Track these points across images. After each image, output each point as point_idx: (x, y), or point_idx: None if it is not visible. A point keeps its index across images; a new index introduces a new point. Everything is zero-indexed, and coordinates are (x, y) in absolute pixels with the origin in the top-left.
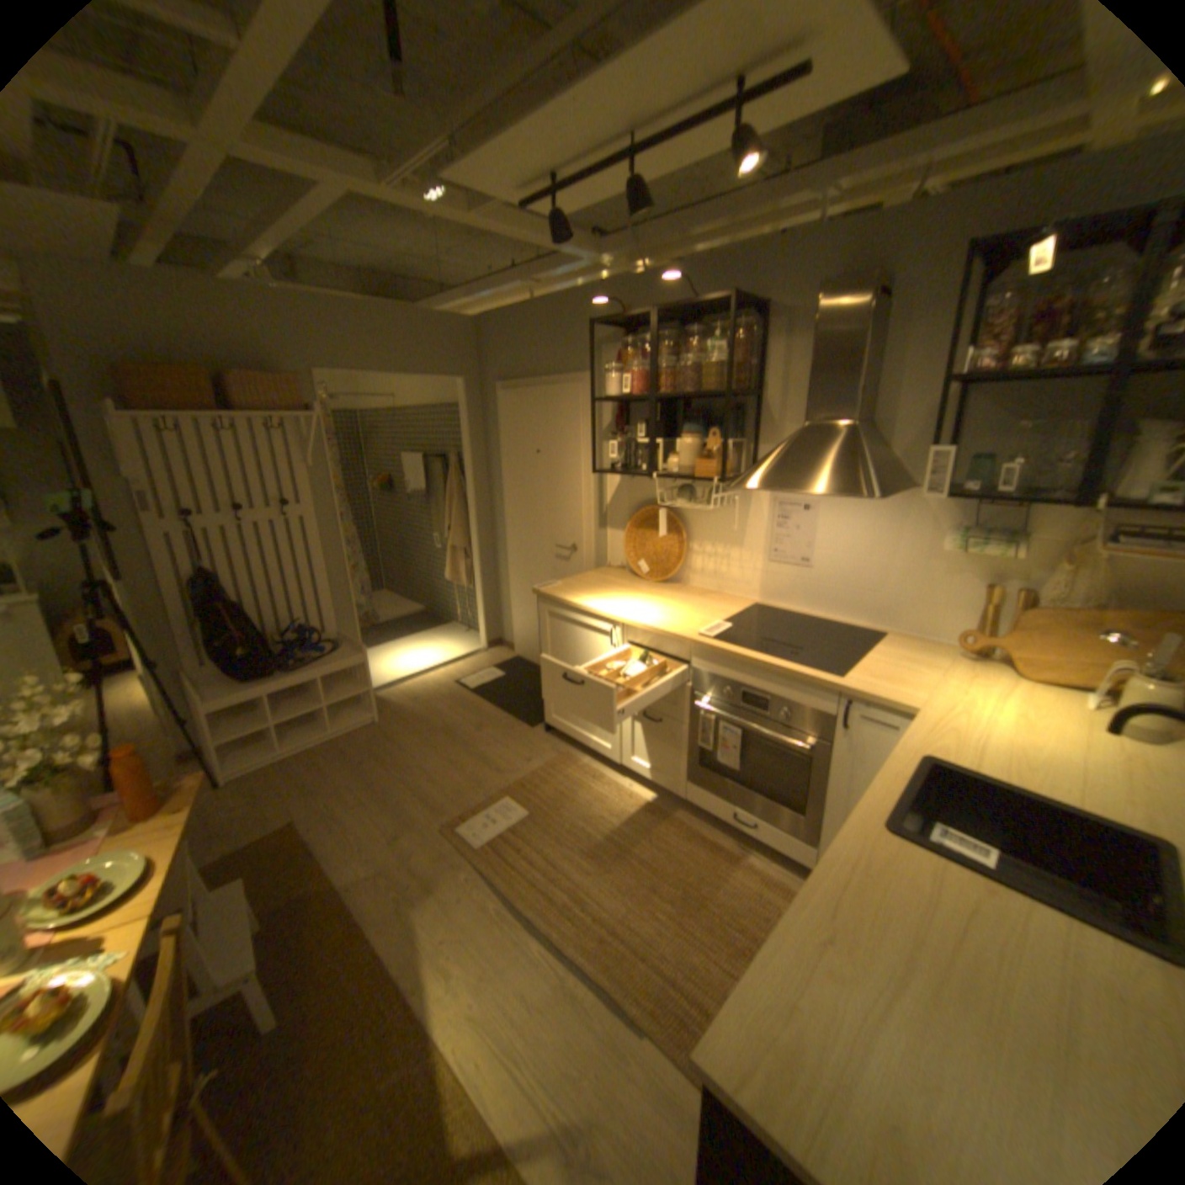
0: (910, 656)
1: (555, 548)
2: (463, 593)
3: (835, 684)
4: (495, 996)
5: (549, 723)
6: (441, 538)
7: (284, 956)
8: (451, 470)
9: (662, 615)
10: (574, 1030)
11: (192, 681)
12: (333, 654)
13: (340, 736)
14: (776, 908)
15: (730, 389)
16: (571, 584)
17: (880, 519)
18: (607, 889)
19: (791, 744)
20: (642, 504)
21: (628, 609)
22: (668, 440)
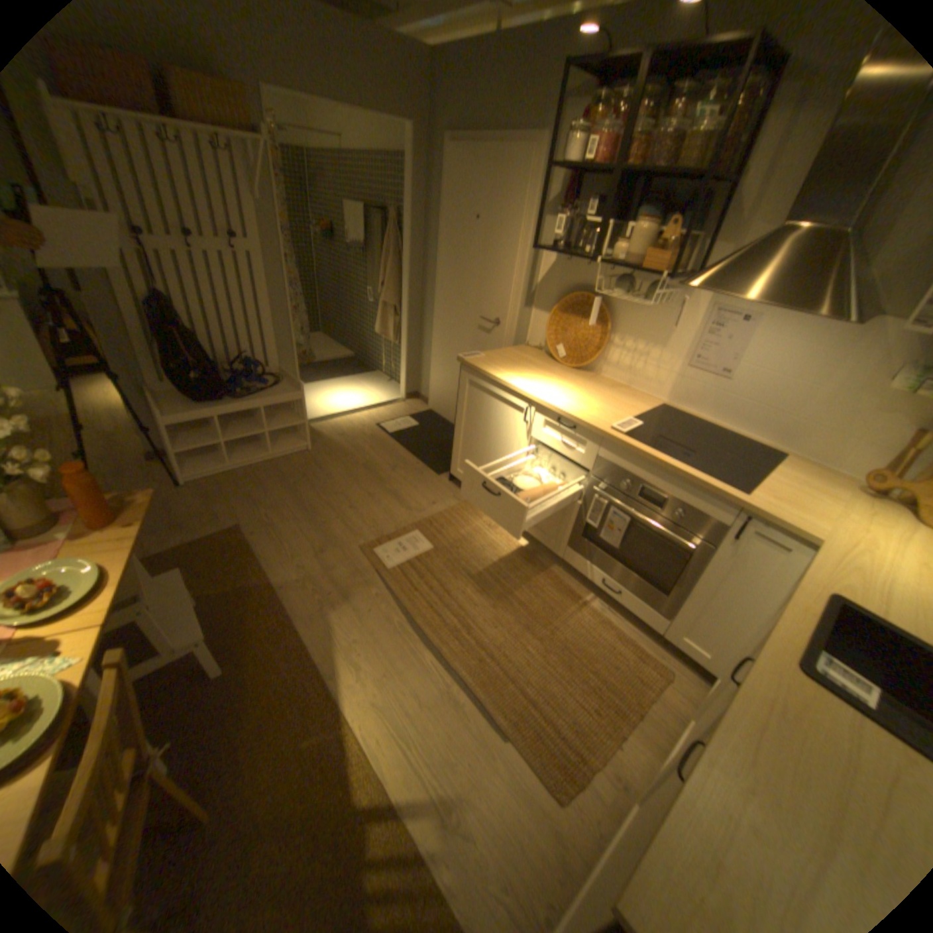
0: (812, 482)
1: (481, 319)
2: (391, 346)
3: (741, 501)
4: (395, 690)
5: (455, 474)
6: (375, 292)
7: (232, 631)
8: (390, 225)
9: (578, 402)
10: (456, 726)
11: (155, 394)
12: (276, 387)
13: (280, 457)
14: (625, 658)
15: (710, 169)
16: (494, 357)
17: (826, 342)
18: (490, 620)
19: (674, 538)
20: (574, 288)
21: (547, 390)
22: (618, 222)
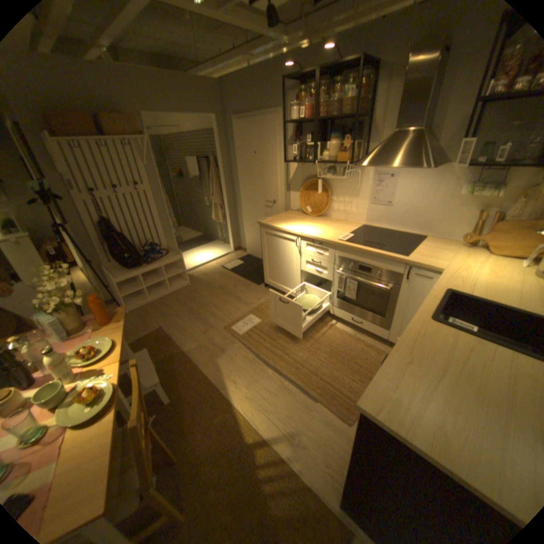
0: (438, 246)
1: (265, 202)
2: (221, 225)
3: (404, 259)
4: (255, 389)
5: (266, 283)
6: (208, 199)
7: (167, 376)
8: (211, 165)
9: (320, 231)
10: (289, 400)
11: (107, 269)
12: (167, 255)
13: (174, 291)
14: (370, 354)
15: (357, 112)
16: (275, 219)
17: (429, 179)
18: (298, 349)
19: (380, 287)
20: (308, 177)
21: (304, 229)
22: (322, 143)
